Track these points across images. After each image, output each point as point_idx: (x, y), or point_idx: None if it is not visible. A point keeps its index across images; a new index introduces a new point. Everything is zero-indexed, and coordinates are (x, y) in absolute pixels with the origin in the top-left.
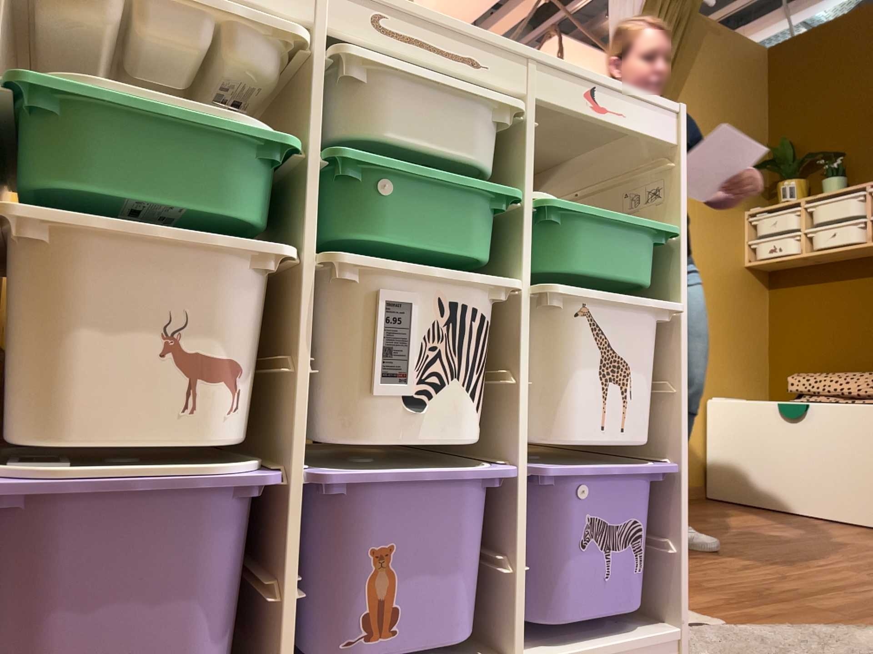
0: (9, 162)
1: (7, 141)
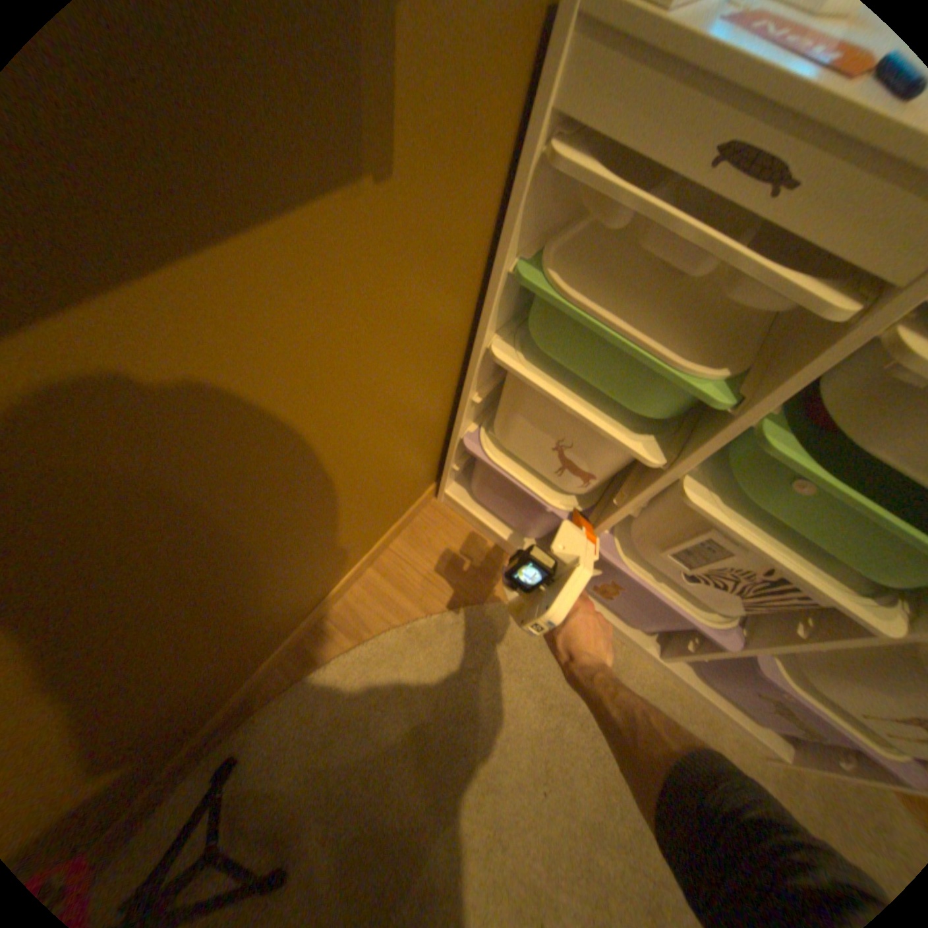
0: (518, 292)
1: (505, 296)
